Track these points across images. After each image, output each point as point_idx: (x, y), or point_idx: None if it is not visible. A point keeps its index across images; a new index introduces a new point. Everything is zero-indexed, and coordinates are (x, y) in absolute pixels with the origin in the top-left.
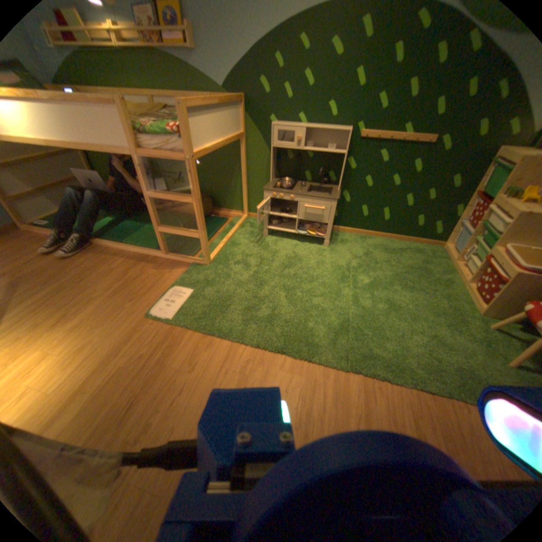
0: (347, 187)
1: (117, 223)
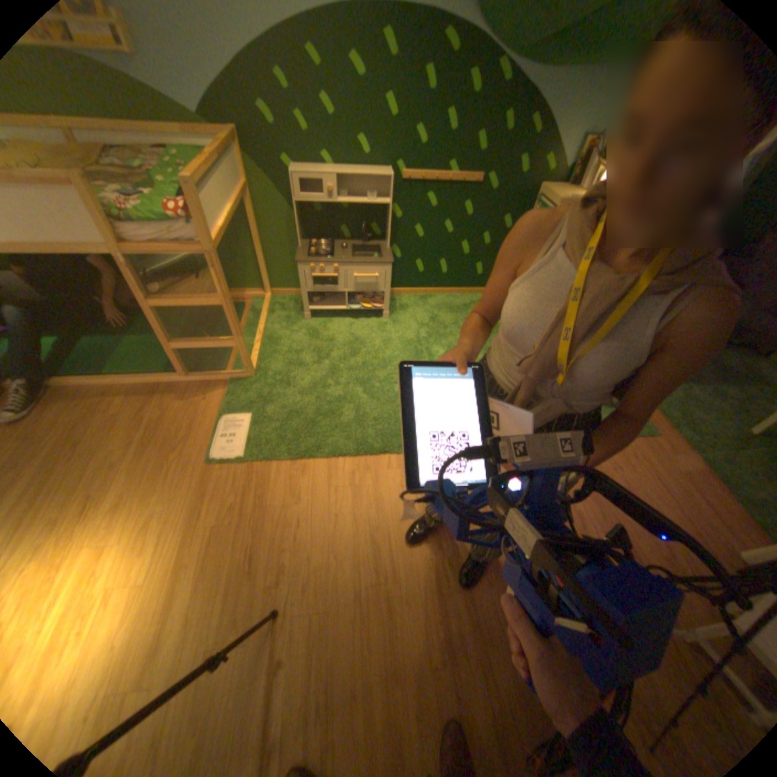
0: (397, 243)
1: (72, 345)
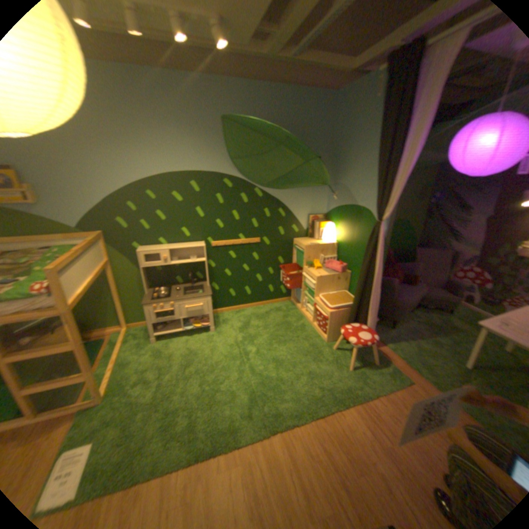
0: (214, 281)
1: None
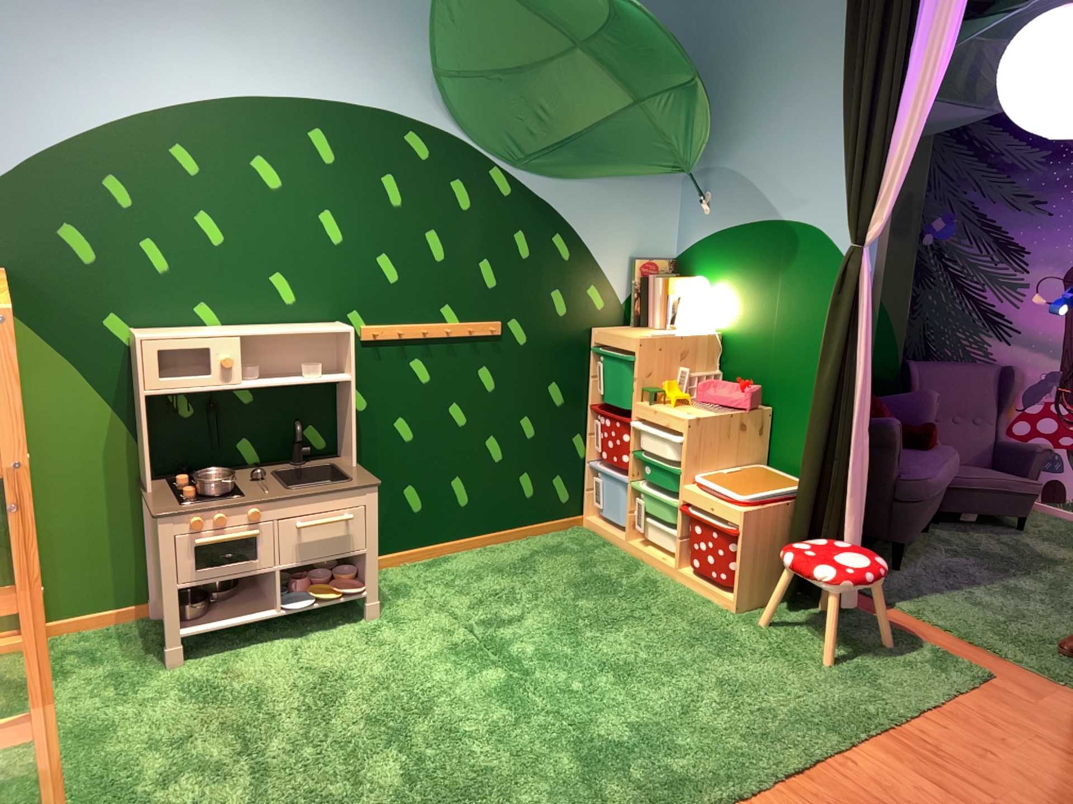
0: (365, 456)
1: None
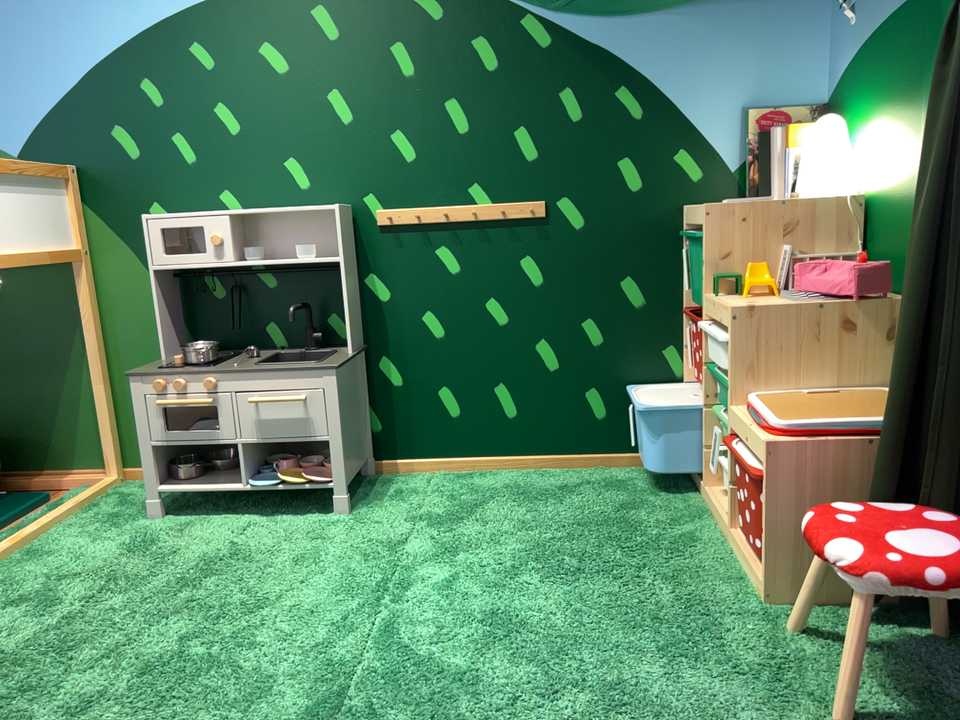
0: (389, 350)
1: None
